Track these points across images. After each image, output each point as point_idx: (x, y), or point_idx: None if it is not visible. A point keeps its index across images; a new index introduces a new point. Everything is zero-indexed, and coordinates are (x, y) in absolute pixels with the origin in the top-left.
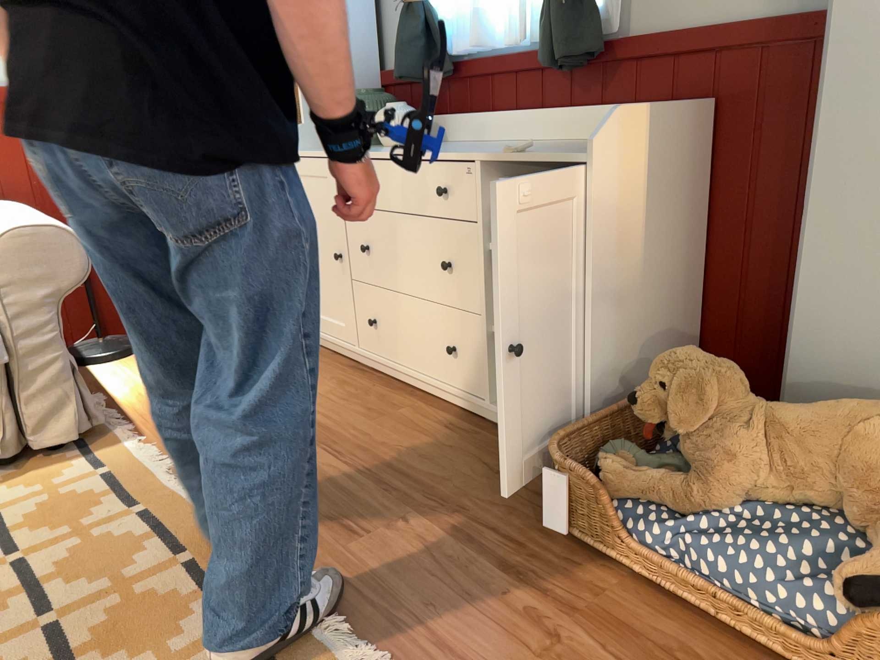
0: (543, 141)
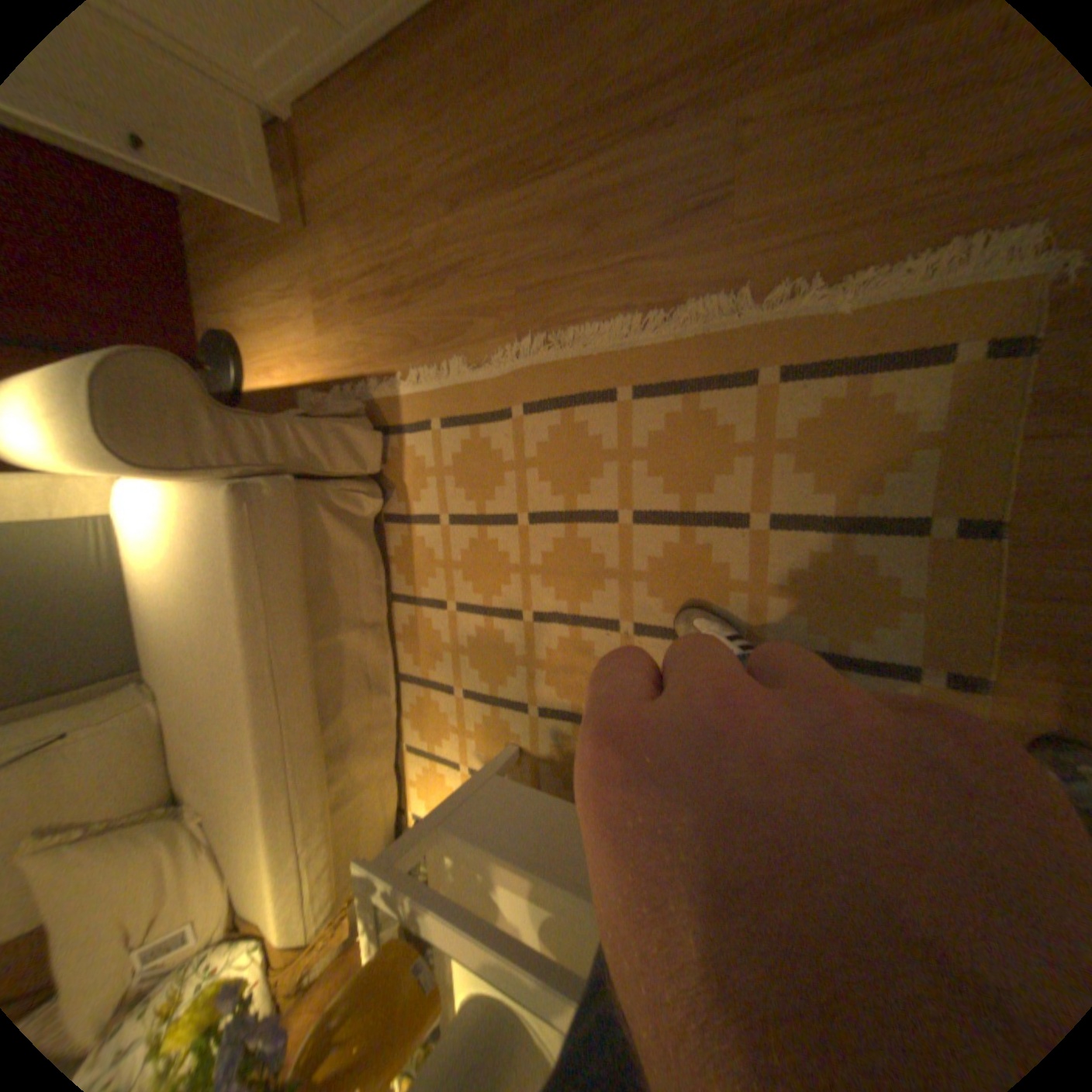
0: None
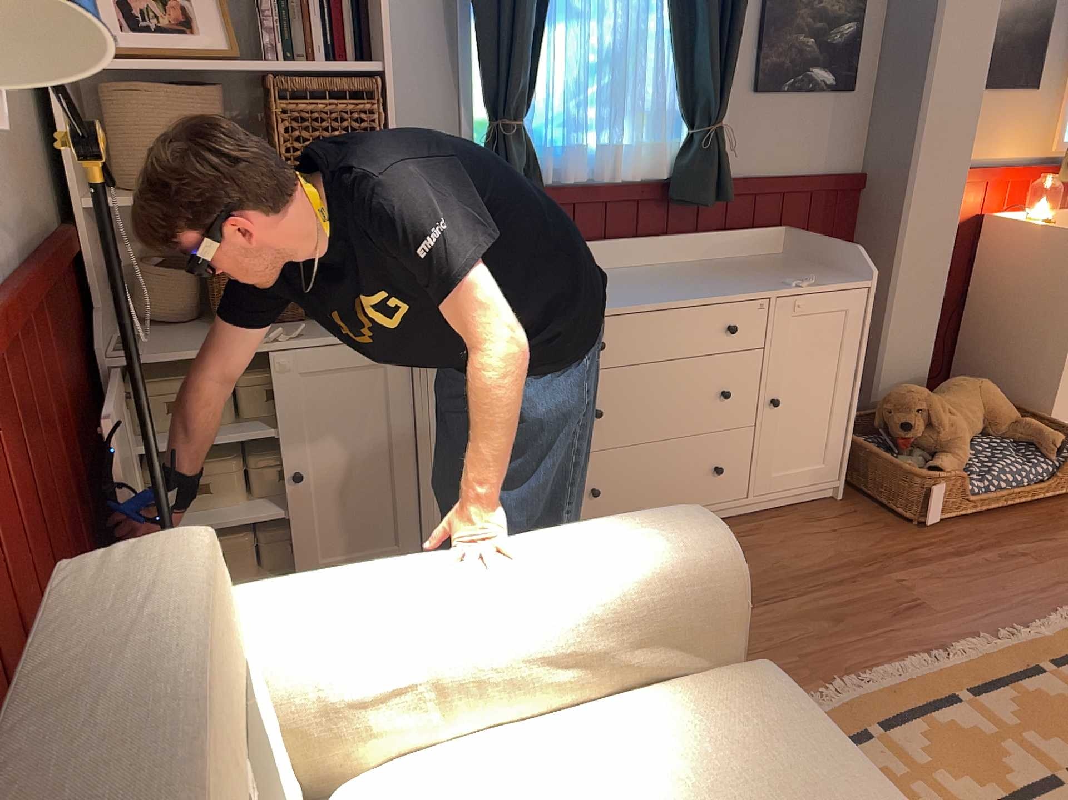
0: (655, 264)
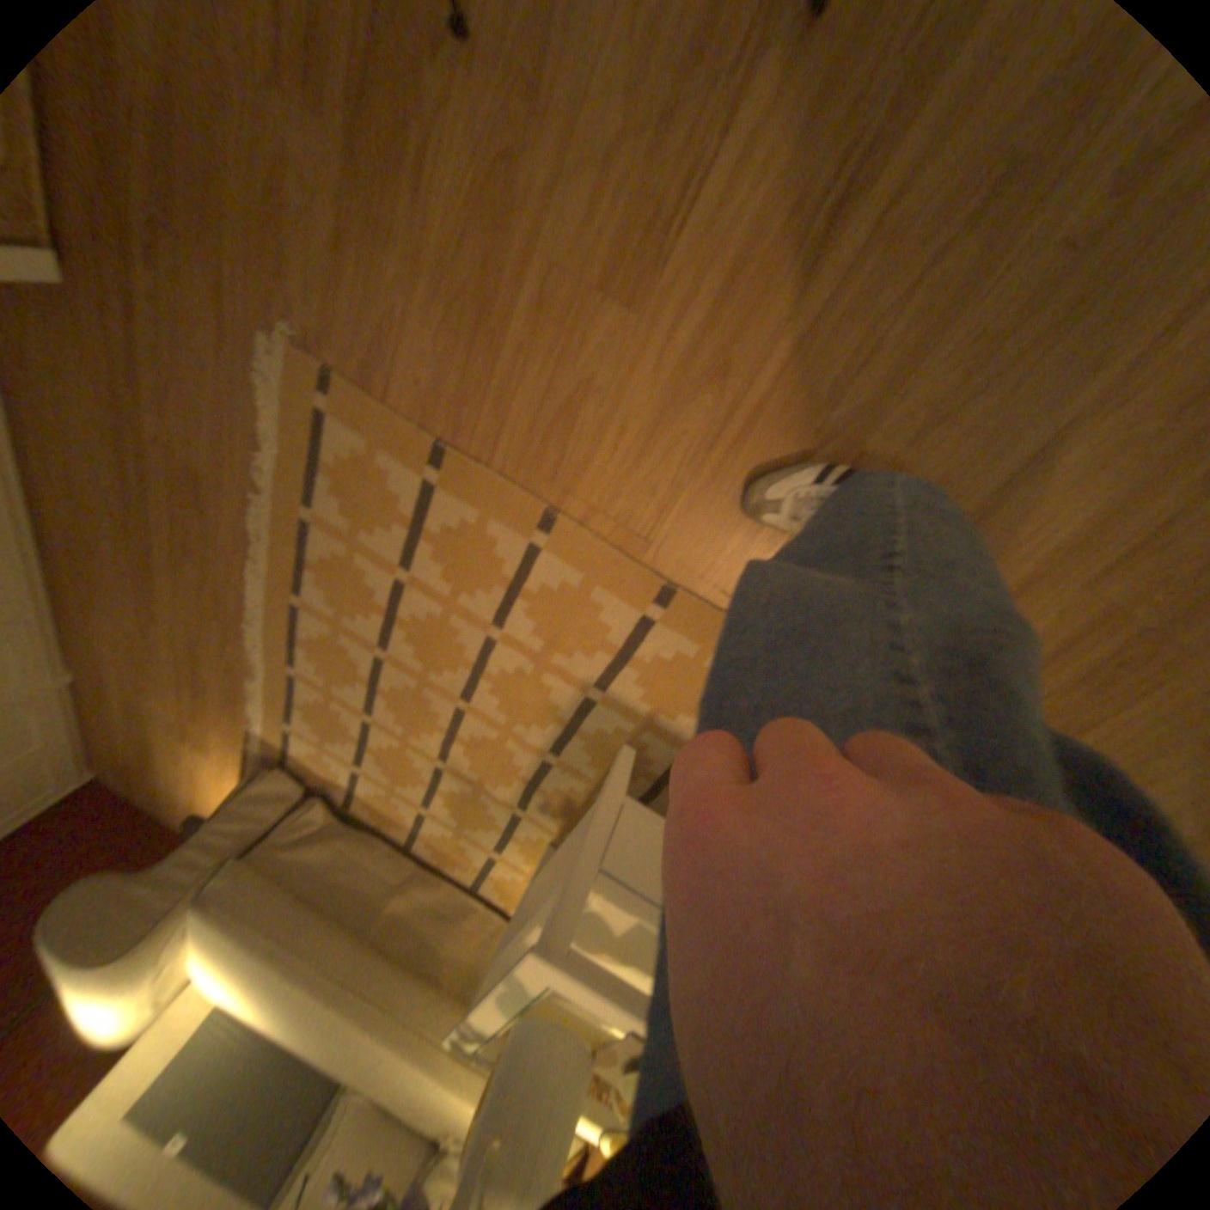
0: None
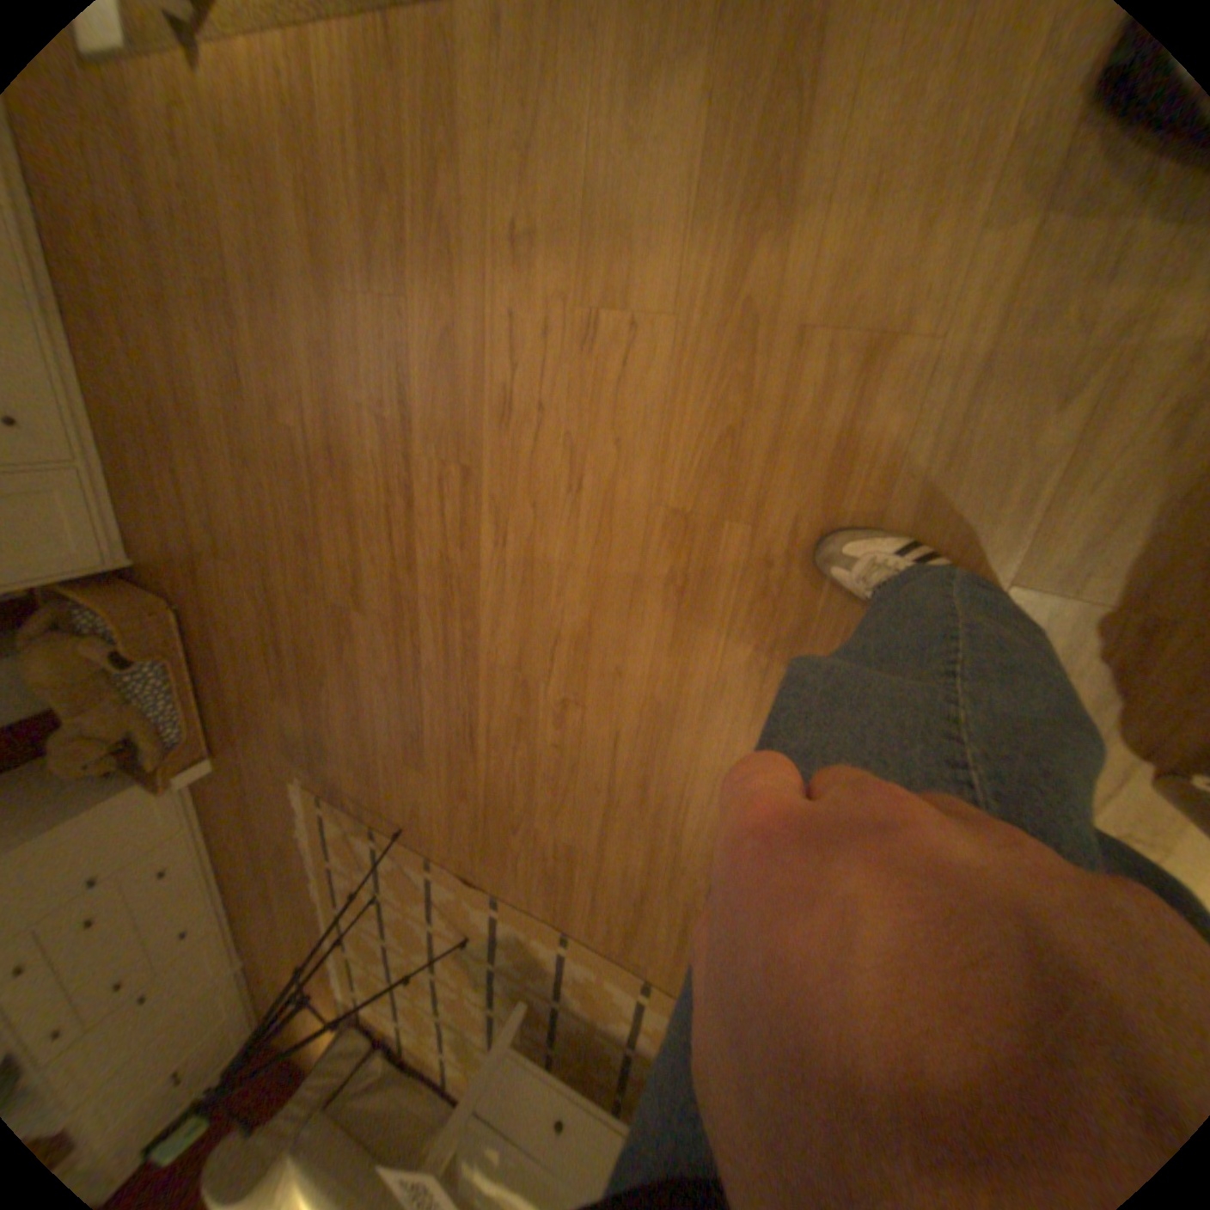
0: None
